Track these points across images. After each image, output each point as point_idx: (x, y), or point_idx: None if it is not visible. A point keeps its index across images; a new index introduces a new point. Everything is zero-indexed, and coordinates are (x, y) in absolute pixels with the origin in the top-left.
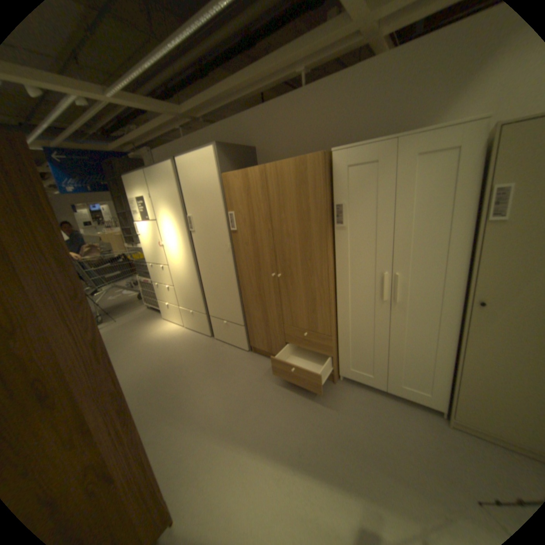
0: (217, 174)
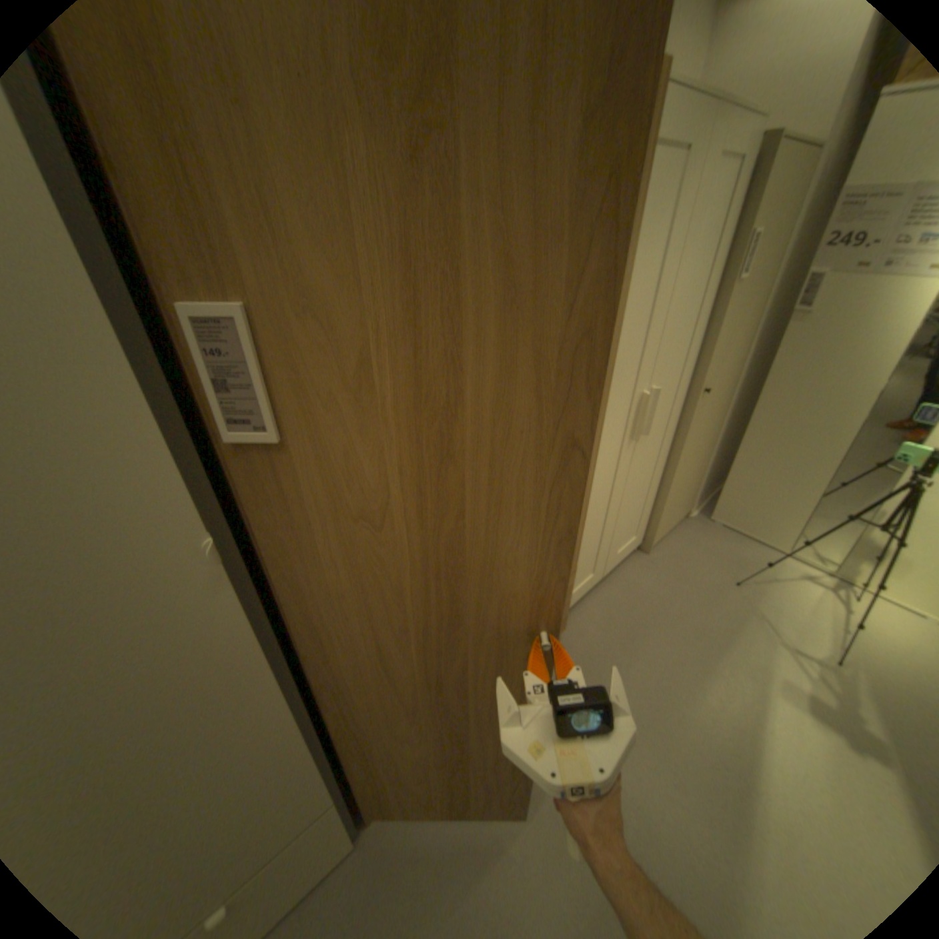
0: None
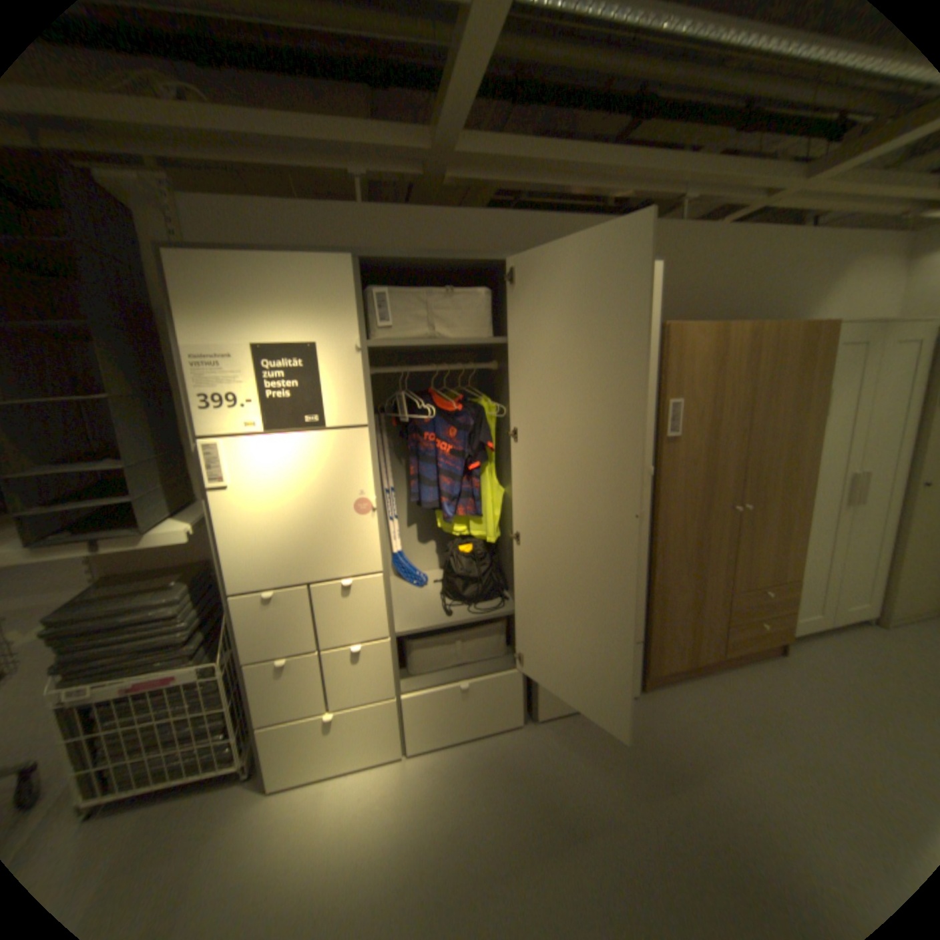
0: (659, 319)
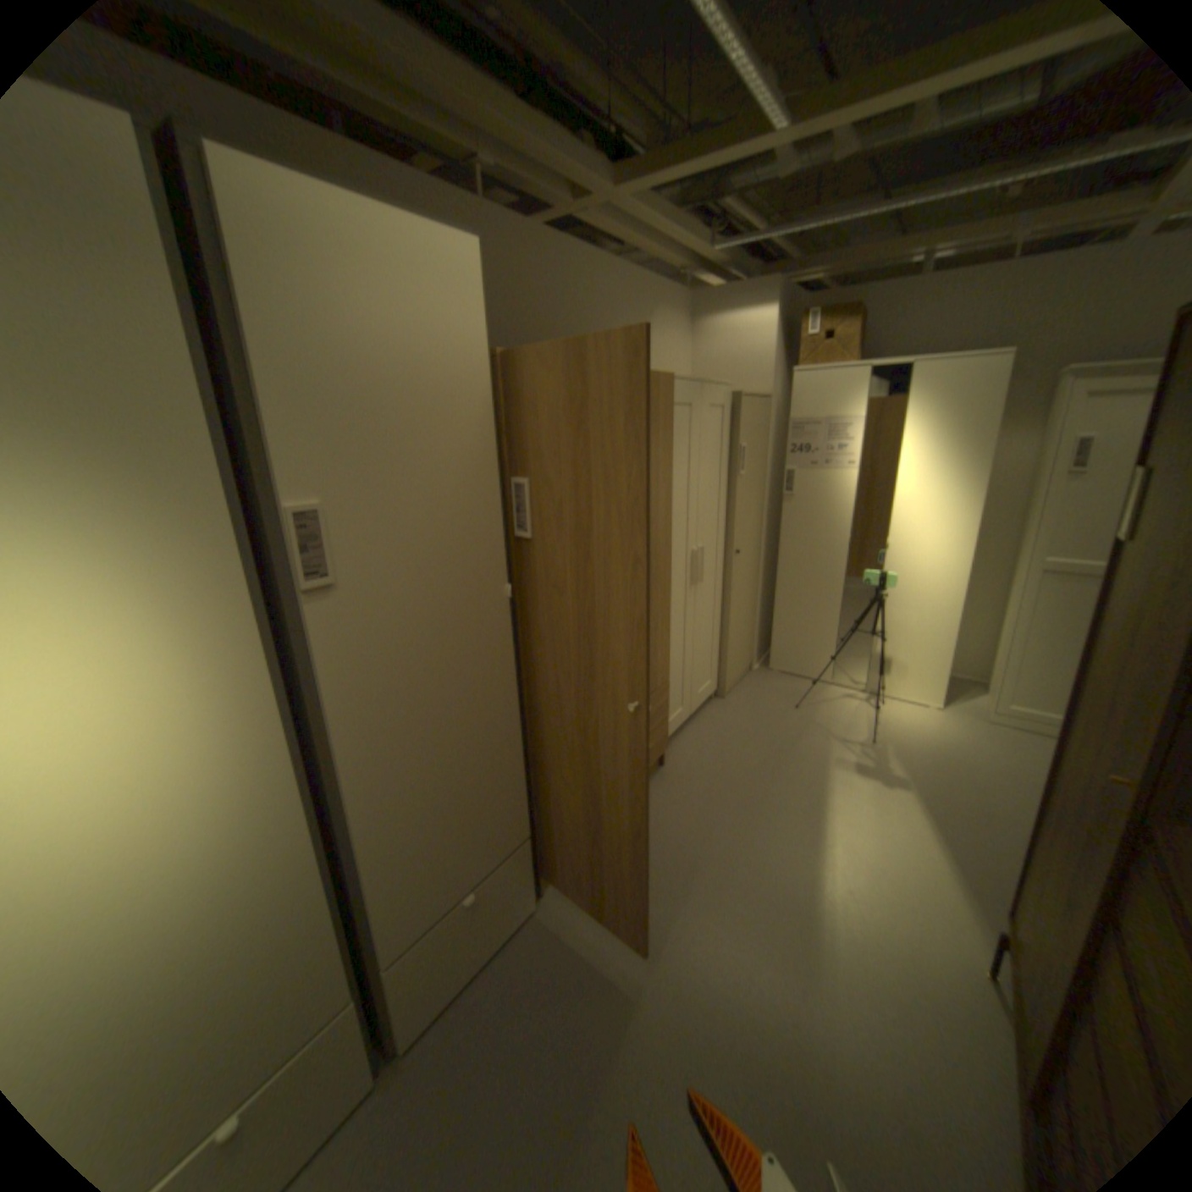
0: (486, 341)
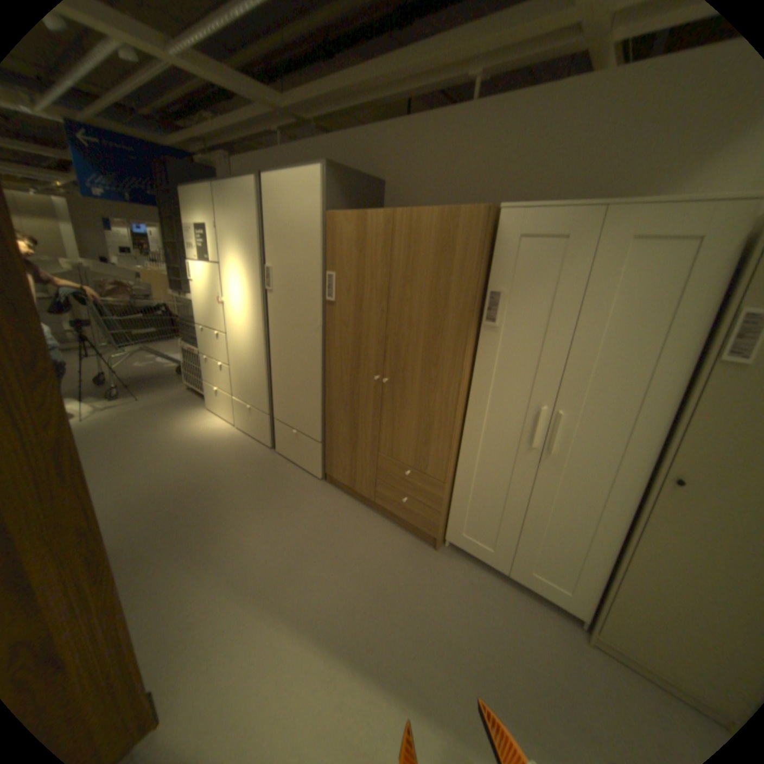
0: (320, 210)
